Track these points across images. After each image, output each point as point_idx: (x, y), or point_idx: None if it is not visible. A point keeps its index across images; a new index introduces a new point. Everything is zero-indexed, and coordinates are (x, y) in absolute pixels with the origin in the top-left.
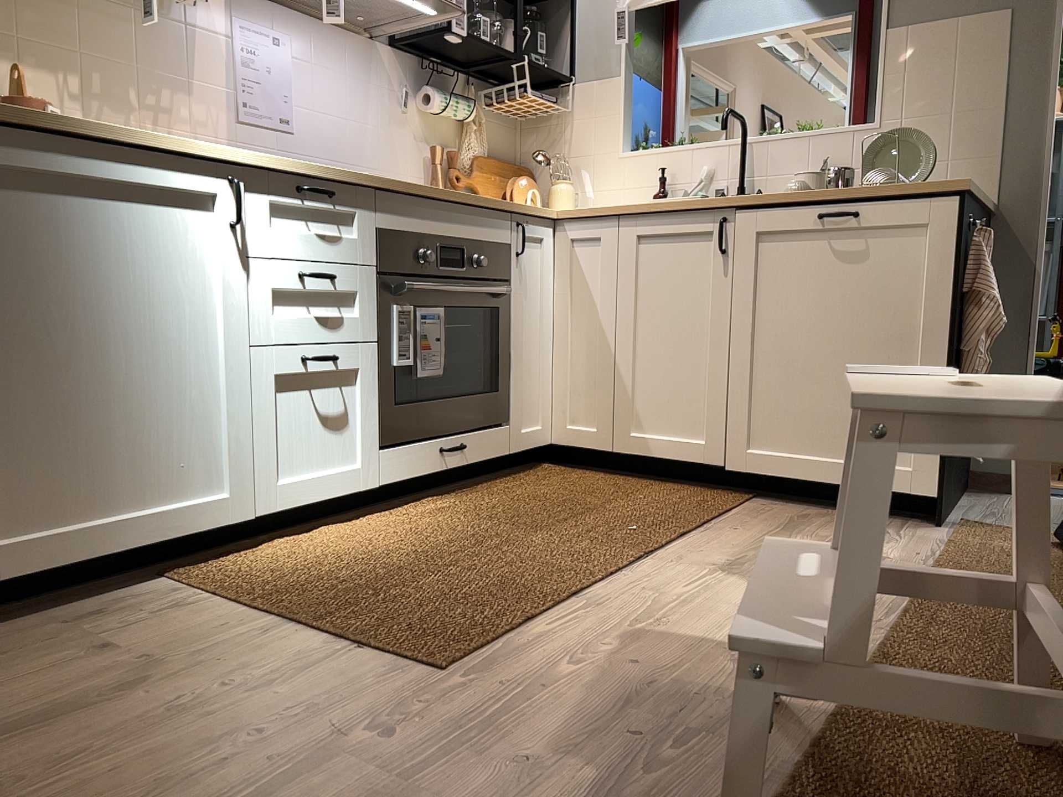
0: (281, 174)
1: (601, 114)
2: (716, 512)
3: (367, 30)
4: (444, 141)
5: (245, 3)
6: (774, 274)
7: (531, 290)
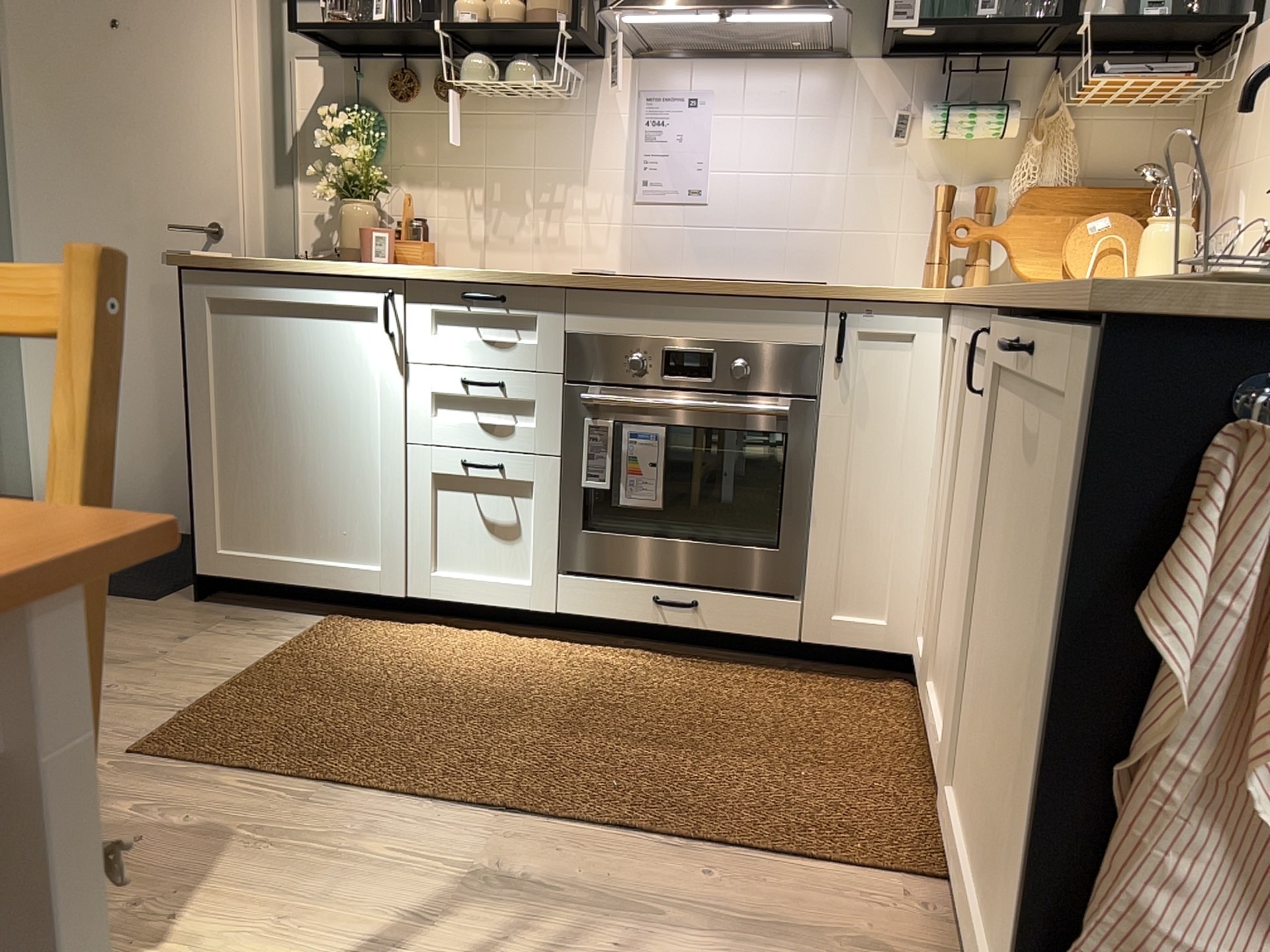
0: (443, 285)
1: (1266, 84)
2: (771, 846)
3: (820, 53)
4: (978, 175)
5: (651, 73)
6: (997, 465)
7: (874, 419)
